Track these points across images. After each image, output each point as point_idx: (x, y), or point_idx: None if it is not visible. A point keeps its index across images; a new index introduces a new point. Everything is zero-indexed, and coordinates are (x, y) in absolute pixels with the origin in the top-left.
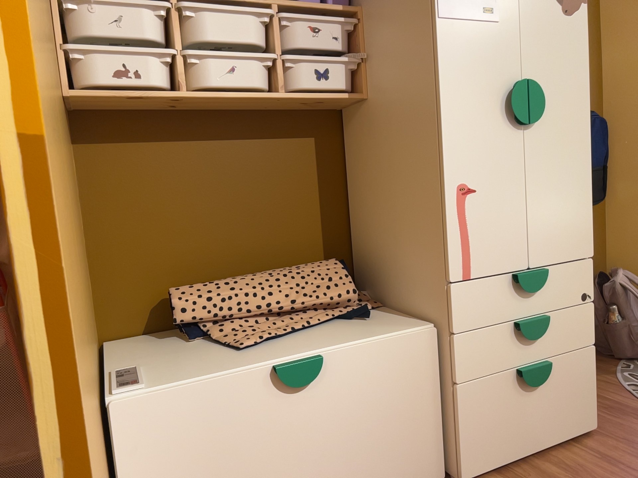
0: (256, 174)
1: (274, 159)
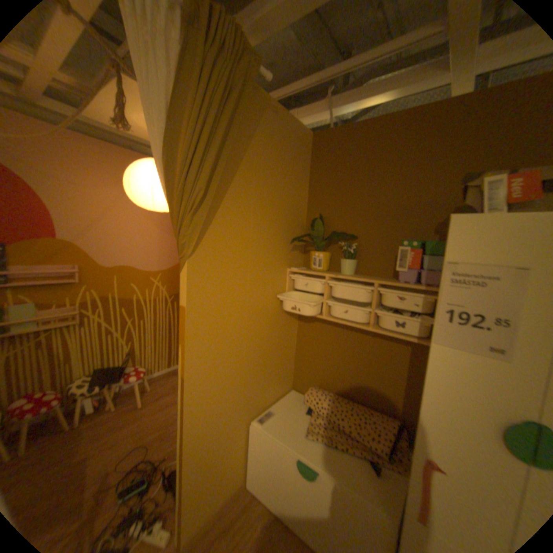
0: (368, 354)
1: (380, 350)
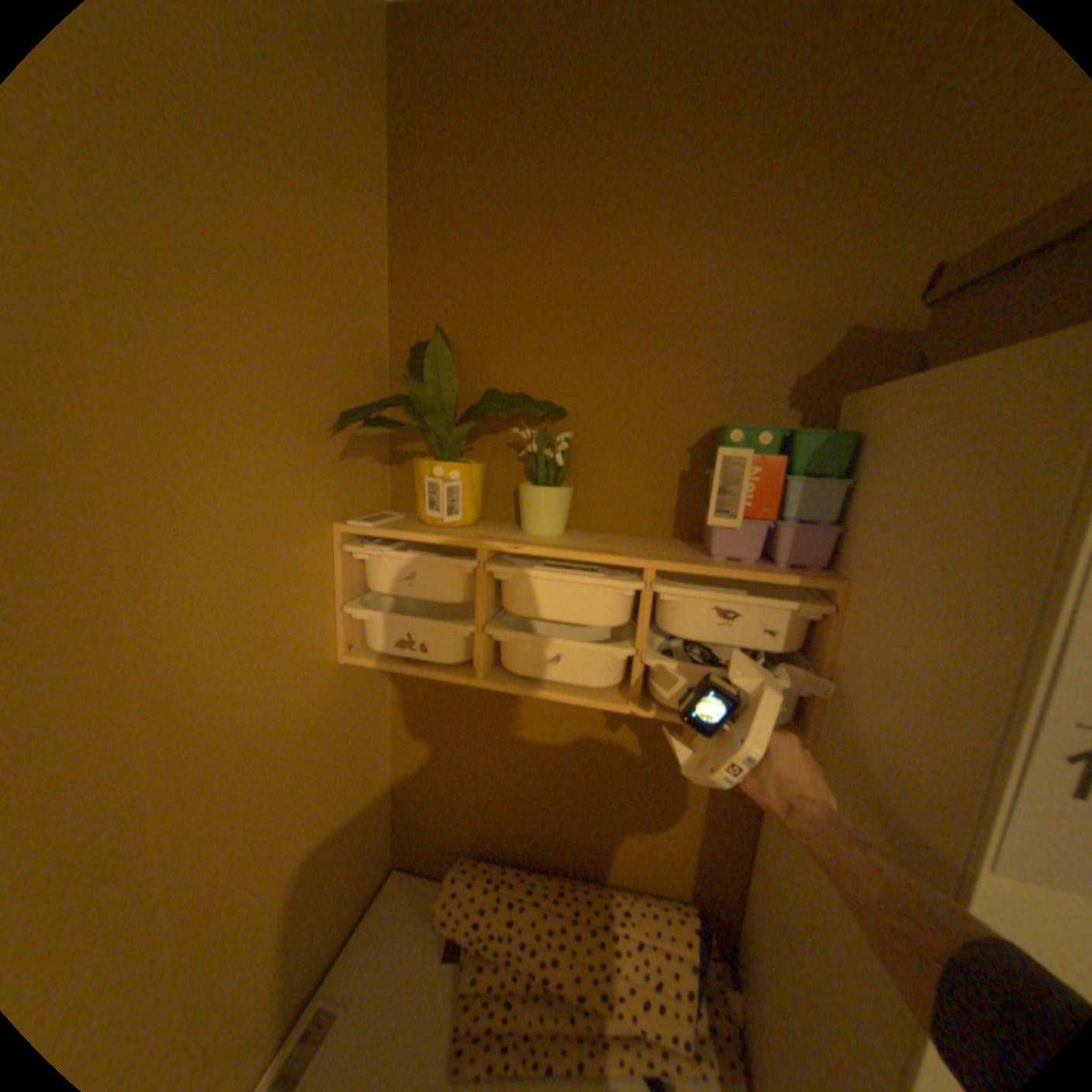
0: (607, 751)
1: (640, 738)
